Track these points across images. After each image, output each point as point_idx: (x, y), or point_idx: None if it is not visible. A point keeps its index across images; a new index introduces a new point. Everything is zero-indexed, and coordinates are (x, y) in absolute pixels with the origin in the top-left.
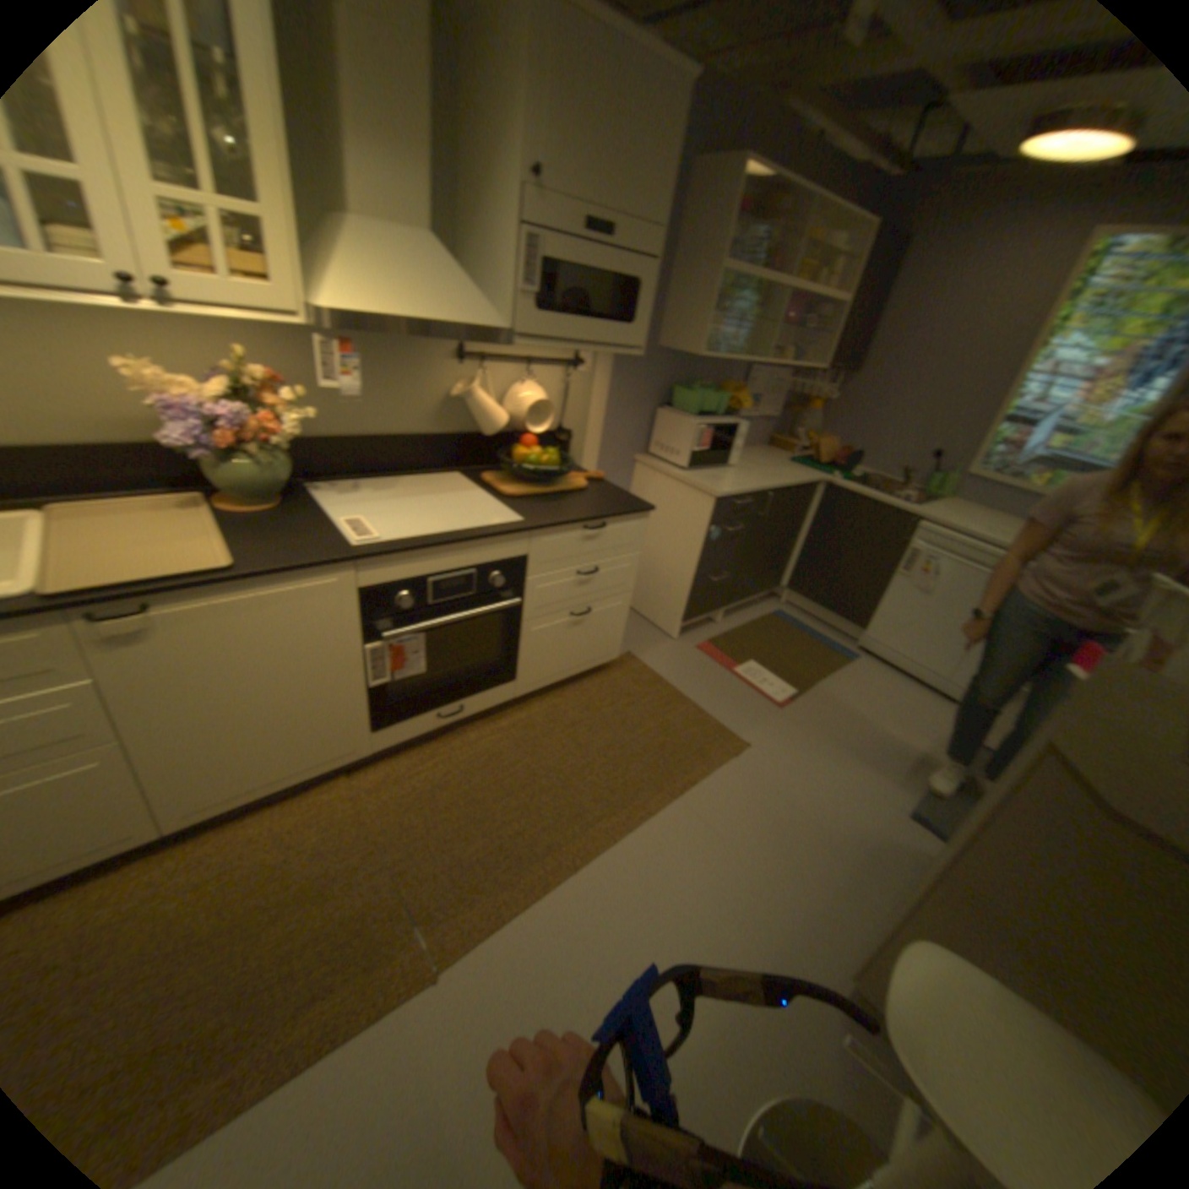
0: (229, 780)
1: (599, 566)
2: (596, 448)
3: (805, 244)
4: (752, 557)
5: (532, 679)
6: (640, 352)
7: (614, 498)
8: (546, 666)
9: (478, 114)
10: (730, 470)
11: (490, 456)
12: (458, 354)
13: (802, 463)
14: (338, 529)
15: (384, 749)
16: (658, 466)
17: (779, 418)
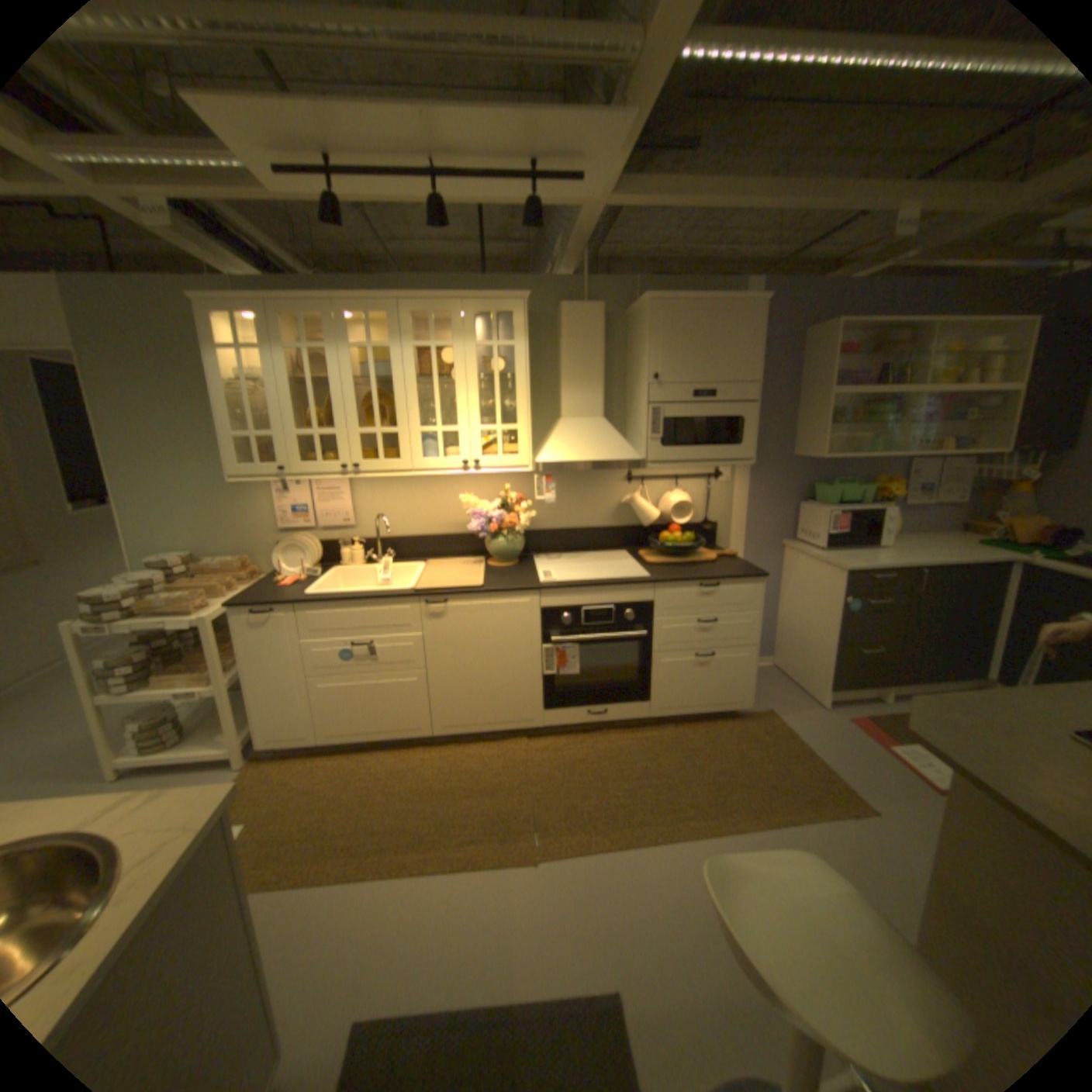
0: (464, 713)
1: (718, 618)
2: (740, 536)
3: (941, 357)
4: (920, 636)
5: (663, 705)
6: (750, 462)
7: (734, 567)
8: (676, 696)
9: (632, 356)
10: (881, 551)
11: (648, 541)
12: (625, 479)
13: (998, 546)
14: (536, 576)
15: (550, 726)
16: (800, 549)
17: (971, 504)
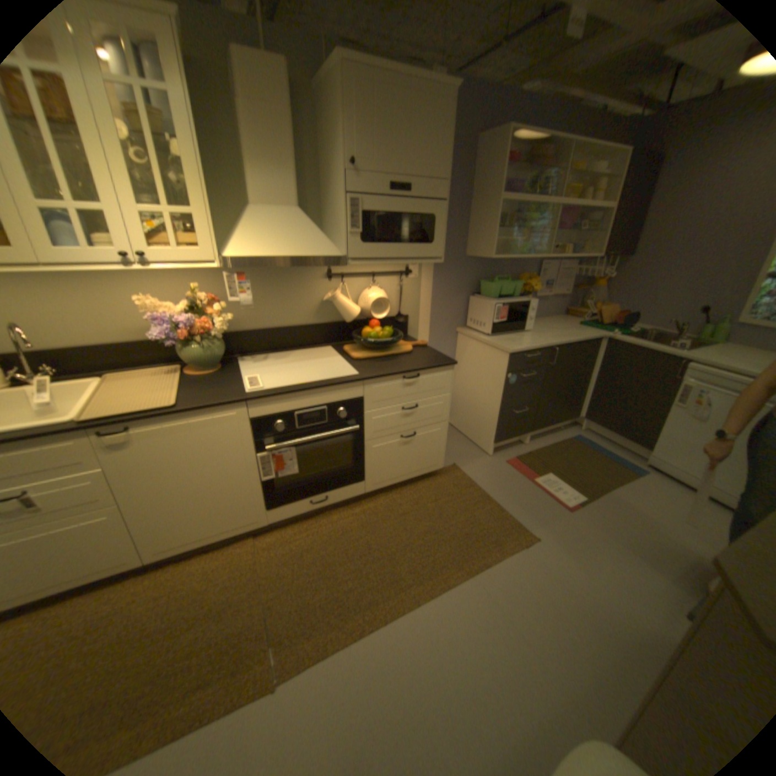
0: (178, 535)
1: (417, 404)
2: (425, 326)
3: (570, 175)
4: (548, 395)
5: (375, 481)
6: (439, 261)
7: (428, 357)
8: (385, 472)
9: (324, 139)
10: (525, 334)
11: (351, 336)
12: (326, 276)
13: (589, 325)
14: (242, 383)
15: (275, 522)
16: (470, 335)
17: (571, 295)
